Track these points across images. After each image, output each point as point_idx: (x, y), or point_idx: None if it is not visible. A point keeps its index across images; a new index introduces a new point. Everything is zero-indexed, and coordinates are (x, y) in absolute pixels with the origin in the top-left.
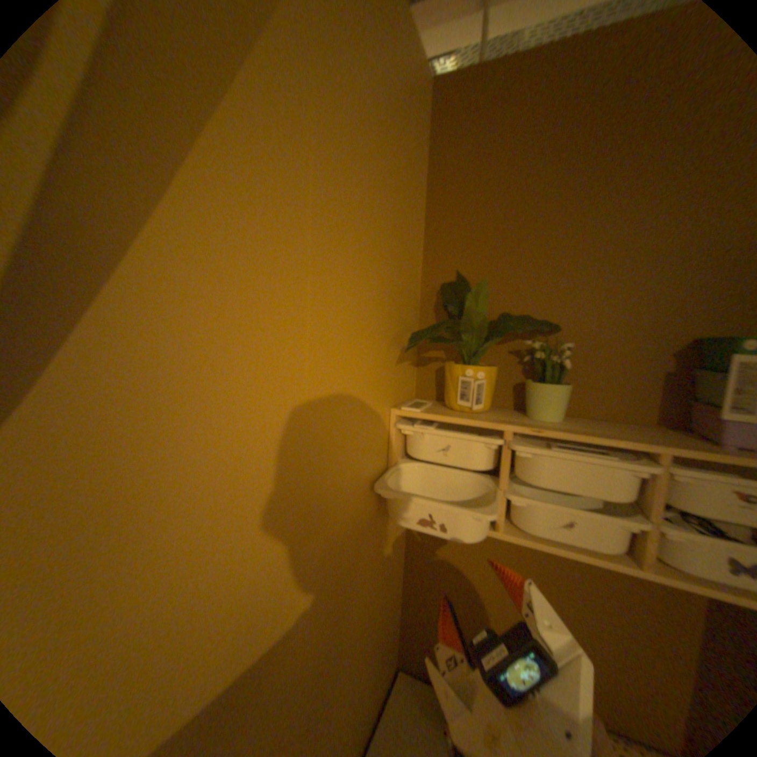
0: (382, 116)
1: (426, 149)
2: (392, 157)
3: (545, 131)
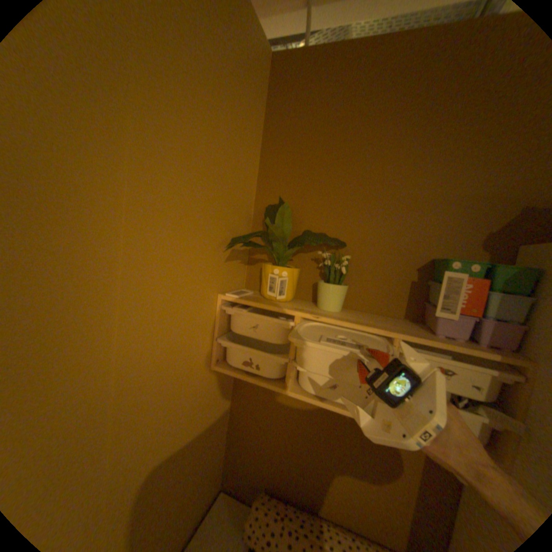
0: (214, 72)
1: (263, 105)
2: (225, 105)
3: (344, 102)
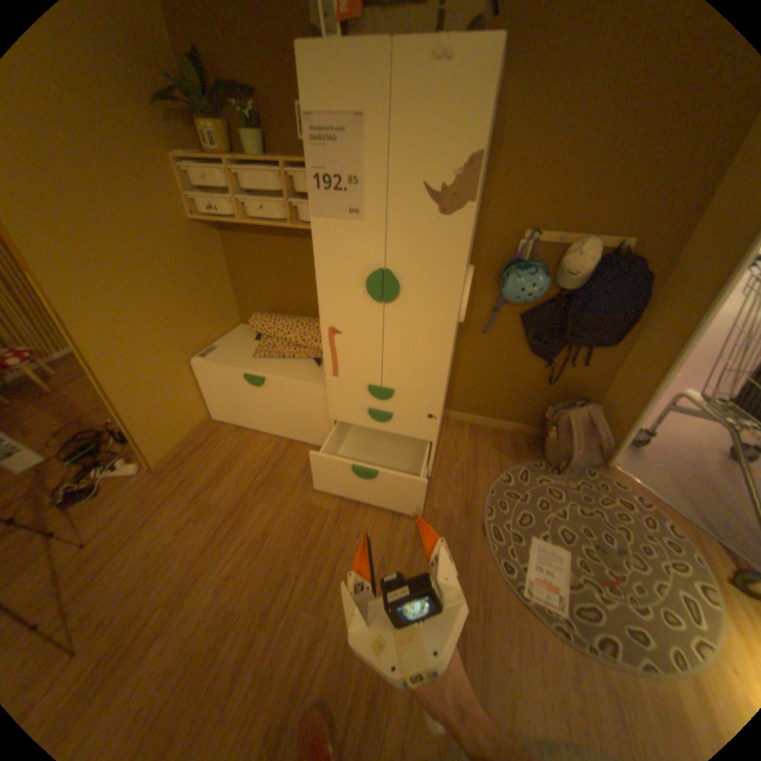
0: None
1: None
2: None
3: None
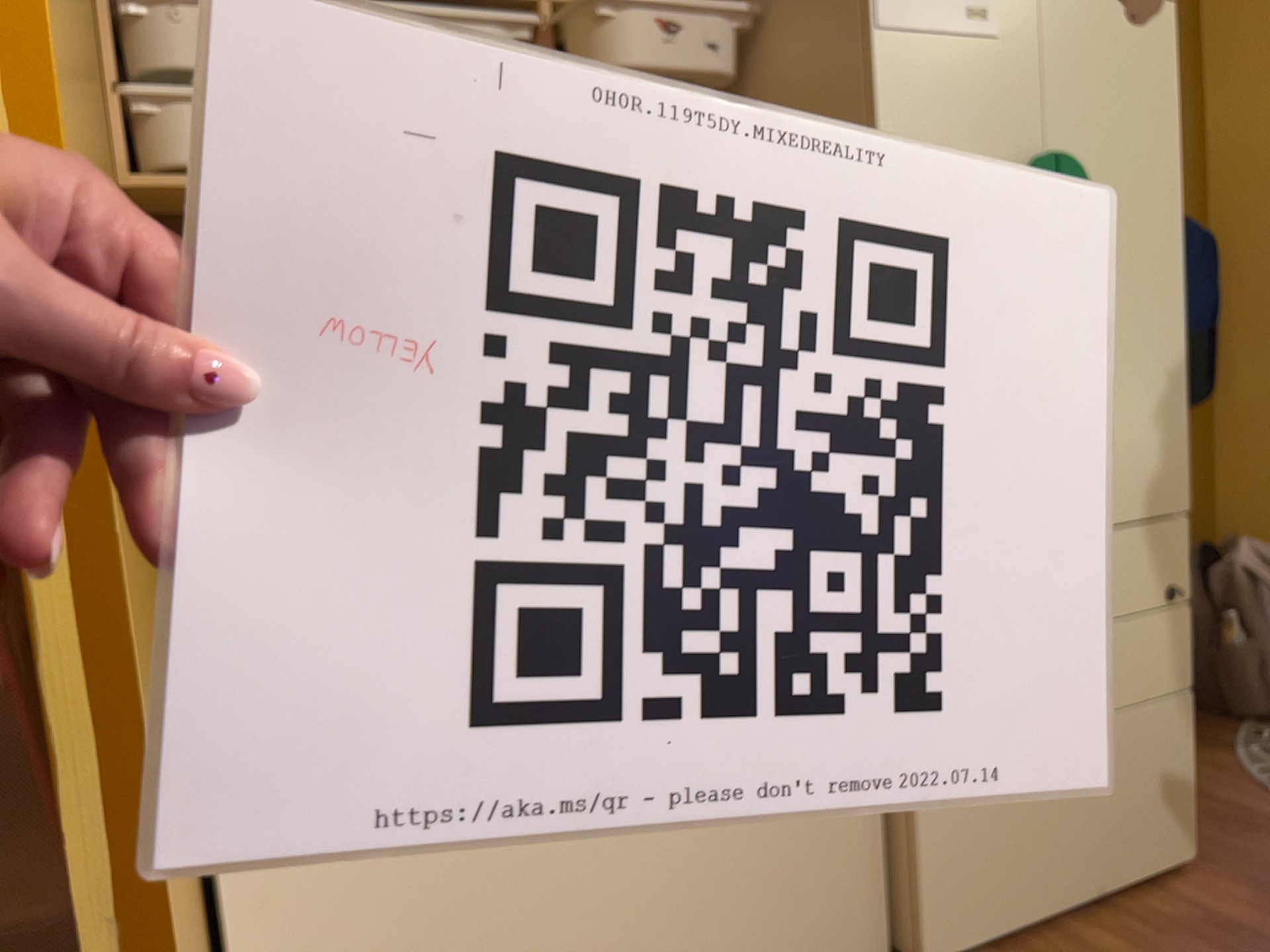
0: None
1: None
2: None
3: None
